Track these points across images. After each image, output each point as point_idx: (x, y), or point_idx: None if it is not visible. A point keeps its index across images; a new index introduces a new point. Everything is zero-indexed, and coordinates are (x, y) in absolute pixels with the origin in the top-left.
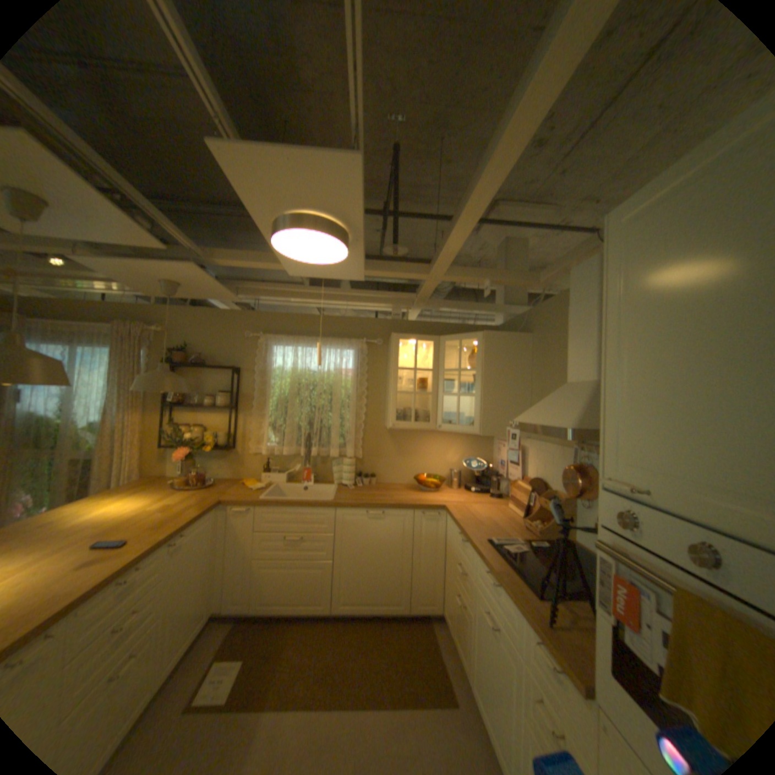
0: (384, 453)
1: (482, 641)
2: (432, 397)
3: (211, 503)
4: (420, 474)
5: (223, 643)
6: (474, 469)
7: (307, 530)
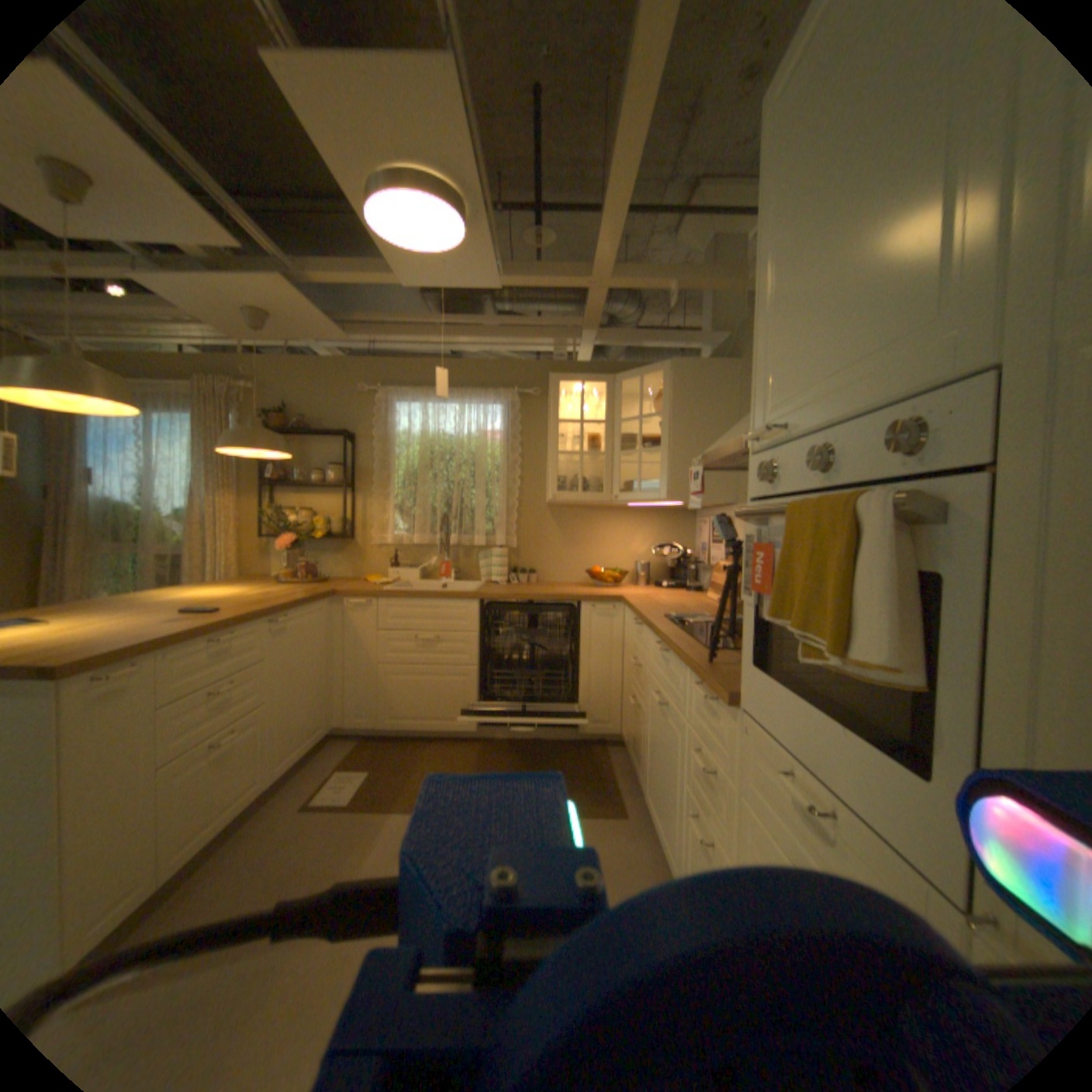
0: (546, 542)
1: (652, 730)
2: (606, 461)
3: (322, 591)
4: (594, 570)
5: (347, 757)
6: (665, 557)
7: (443, 627)
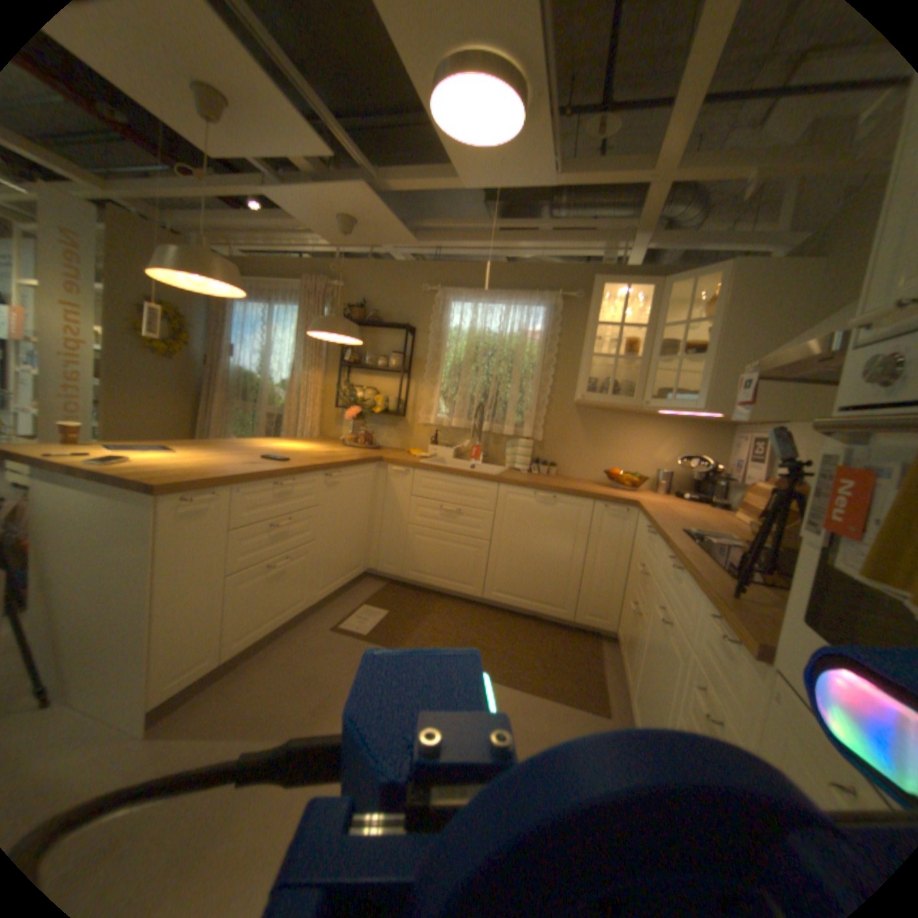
0: (570, 439)
1: (651, 643)
2: (643, 366)
3: (373, 456)
4: (615, 472)
5: (376, 593)
6: (693, 470)
7: (466, 502)
